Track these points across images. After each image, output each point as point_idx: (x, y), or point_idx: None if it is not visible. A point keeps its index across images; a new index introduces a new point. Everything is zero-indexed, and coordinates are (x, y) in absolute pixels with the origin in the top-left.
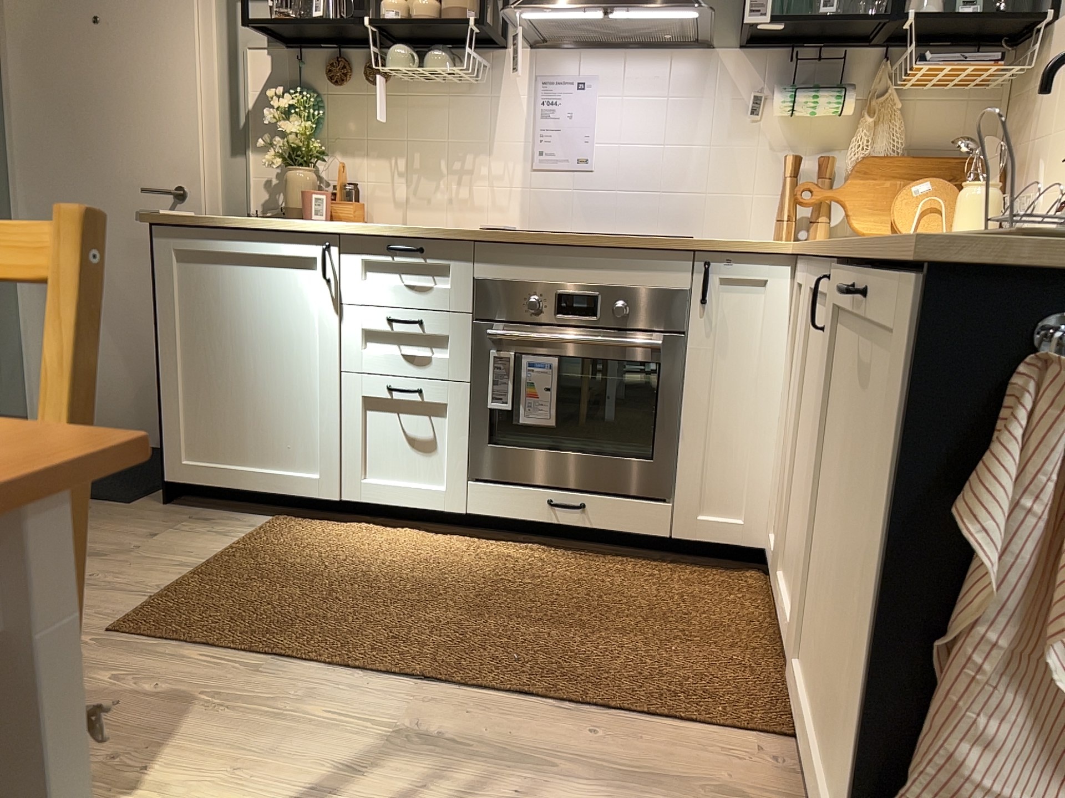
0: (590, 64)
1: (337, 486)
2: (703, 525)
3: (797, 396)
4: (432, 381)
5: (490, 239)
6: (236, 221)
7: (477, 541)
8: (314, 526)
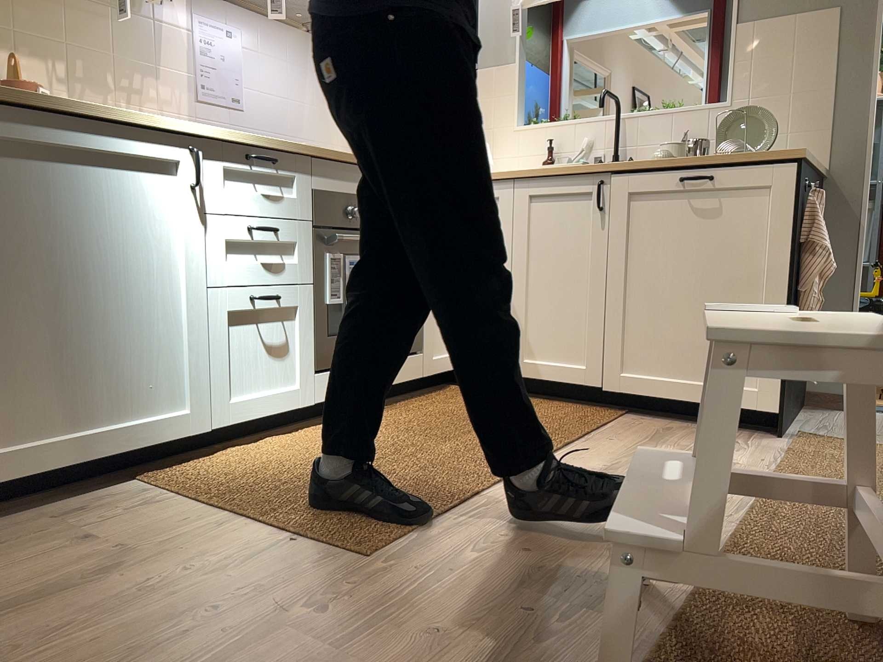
0: (237, 17)
1: (207, 416)
2: (436, 362)
3: (526, 254)
4: (285, 286)
5: (326, 154)
6: (74, 104)
7: (317, 427)
8: (194, 469)
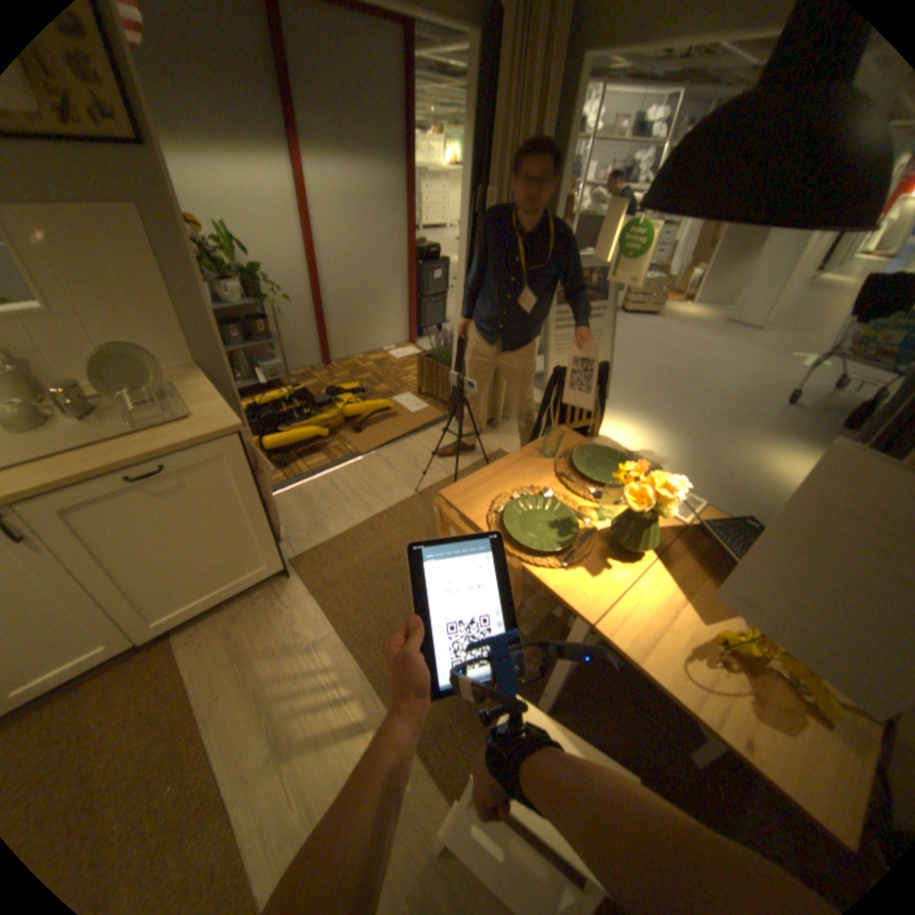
0: None
1: None
2: None
3: None
4: None
5: None
6: None
7: None
8: None
